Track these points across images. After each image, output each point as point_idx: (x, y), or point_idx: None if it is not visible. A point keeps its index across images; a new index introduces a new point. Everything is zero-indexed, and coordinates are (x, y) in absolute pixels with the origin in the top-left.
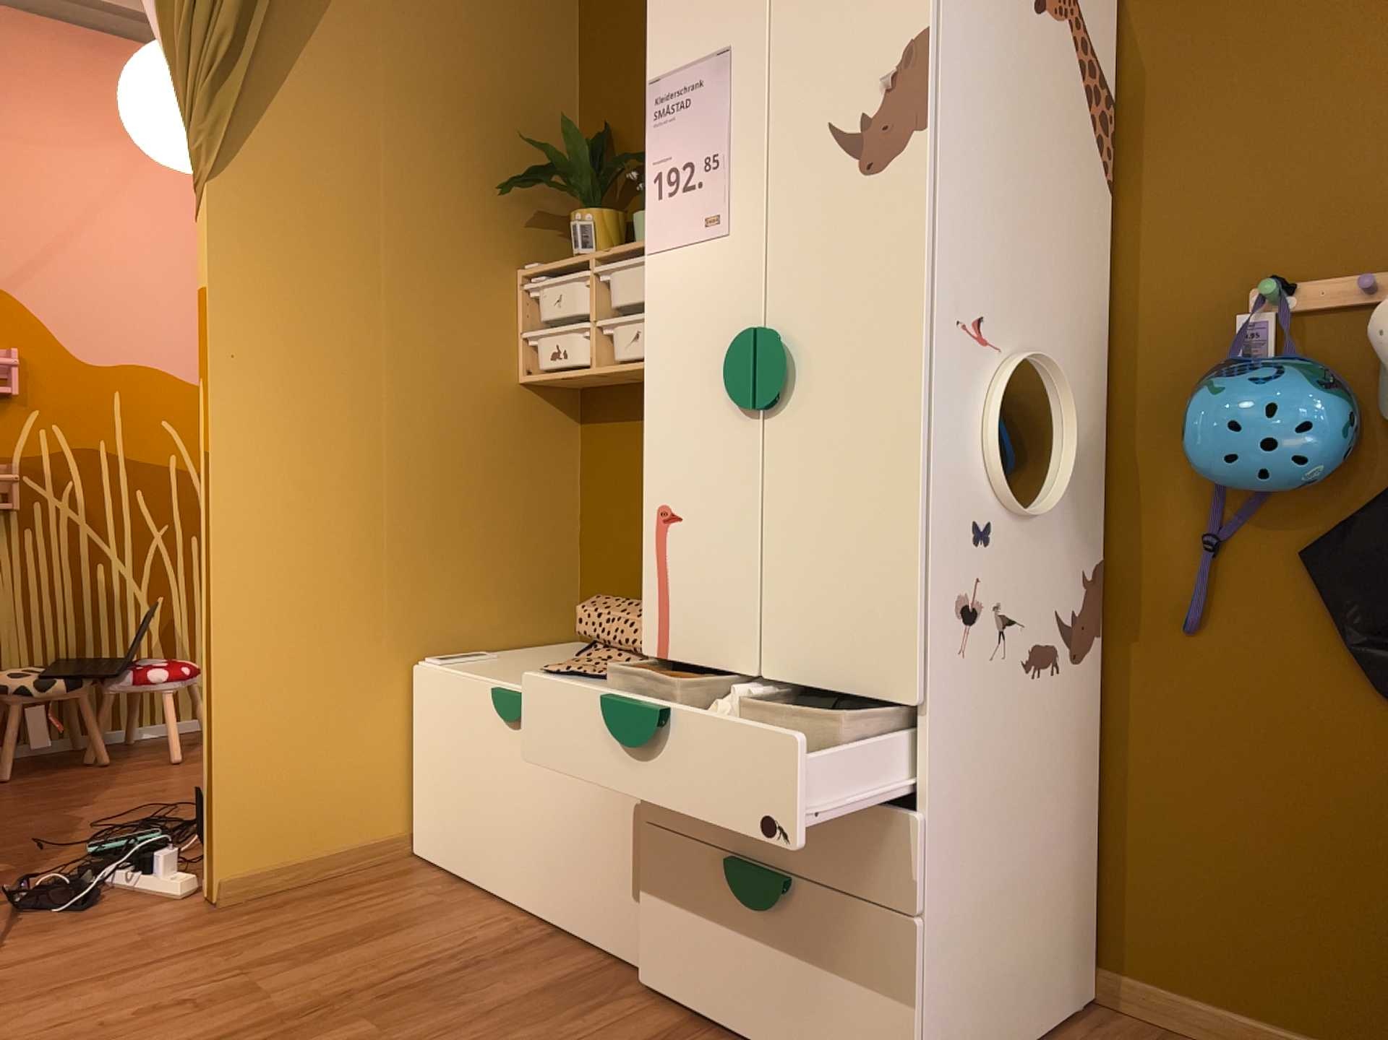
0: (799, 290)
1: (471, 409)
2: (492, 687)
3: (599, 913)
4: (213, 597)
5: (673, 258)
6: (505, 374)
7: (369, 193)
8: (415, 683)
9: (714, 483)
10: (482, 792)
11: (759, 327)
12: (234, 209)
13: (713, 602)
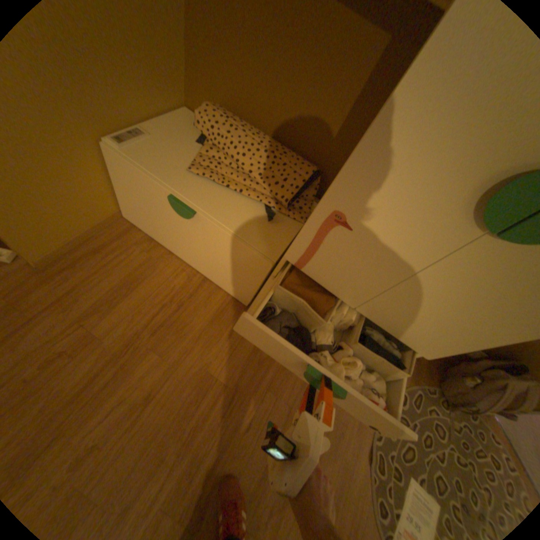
0: None
1: None
2: (167, 189)
3: (227, 285)
4: None
5: None
6: None
7: None
8: (103, 149)
9: (397, 234)
10: (163, 223)
11: None
12: None
13: (347, 274)
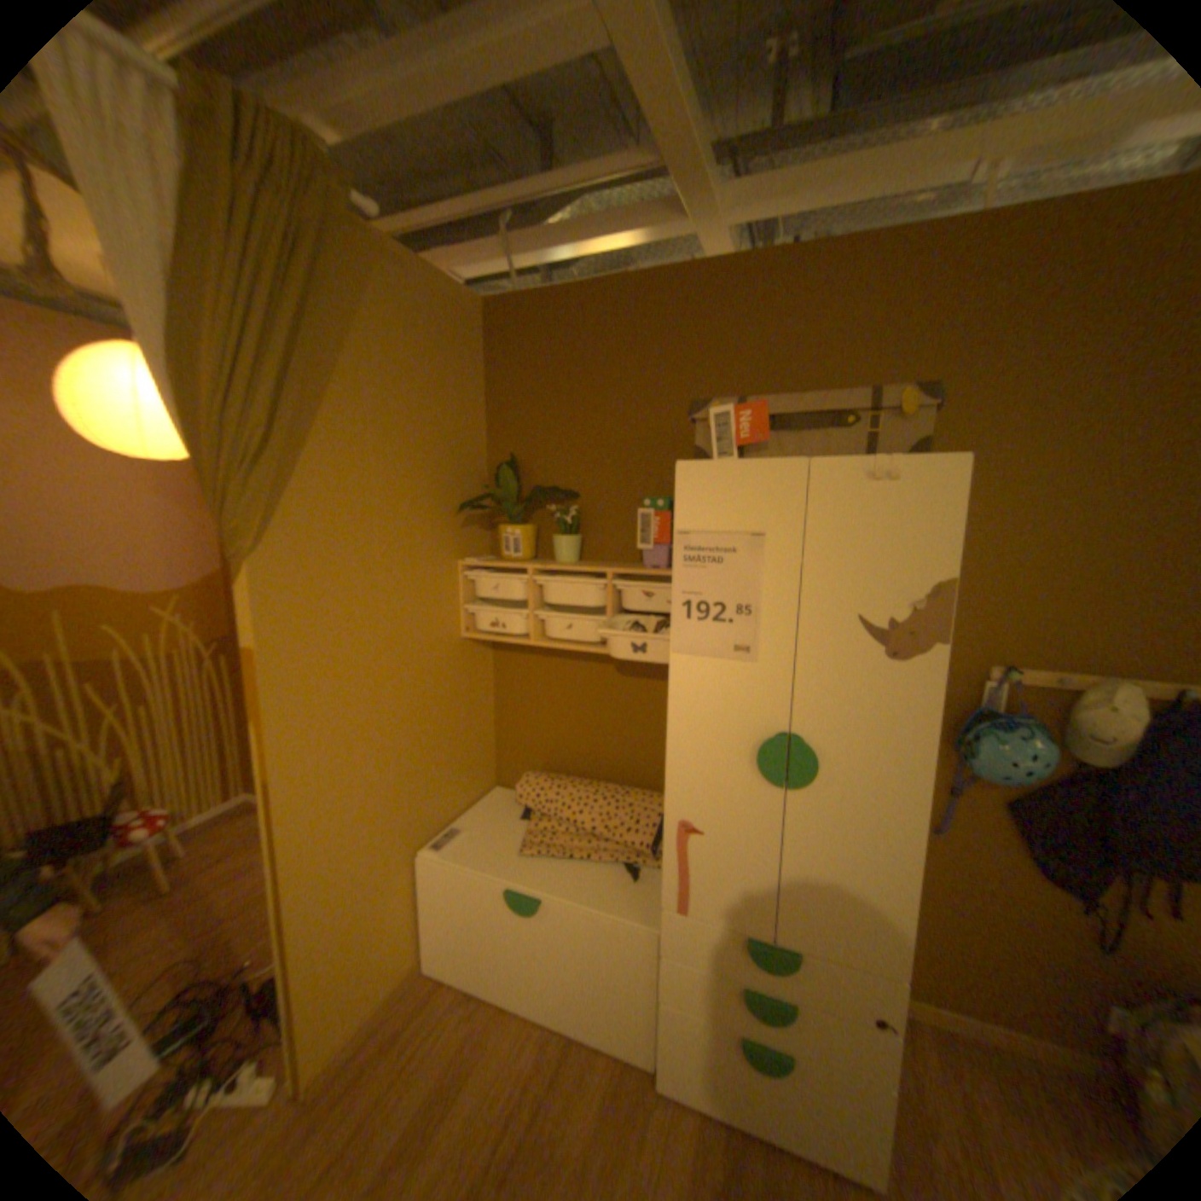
0: (823, 718)
1: (436, 667)
2: (499, 886)
3: (607, 1035)
4: (280, 892)
5: (700, 663)
6: (453, 634)
7: (365, 532)
8: (415, 867)
9: (735, 820)
10: (492, 949)
11: (788, 736)
12: (266, 576)
13: (732, 892)
